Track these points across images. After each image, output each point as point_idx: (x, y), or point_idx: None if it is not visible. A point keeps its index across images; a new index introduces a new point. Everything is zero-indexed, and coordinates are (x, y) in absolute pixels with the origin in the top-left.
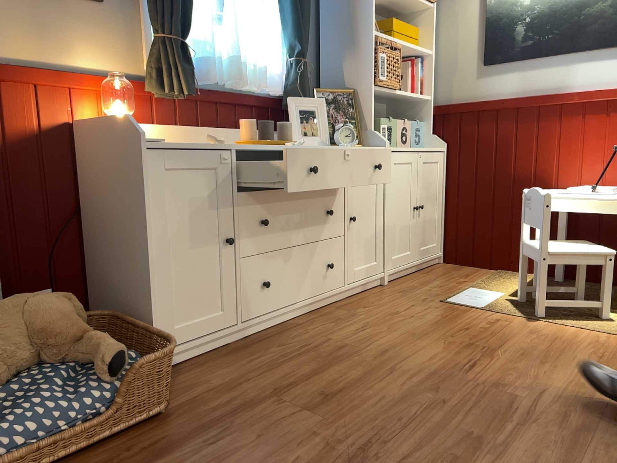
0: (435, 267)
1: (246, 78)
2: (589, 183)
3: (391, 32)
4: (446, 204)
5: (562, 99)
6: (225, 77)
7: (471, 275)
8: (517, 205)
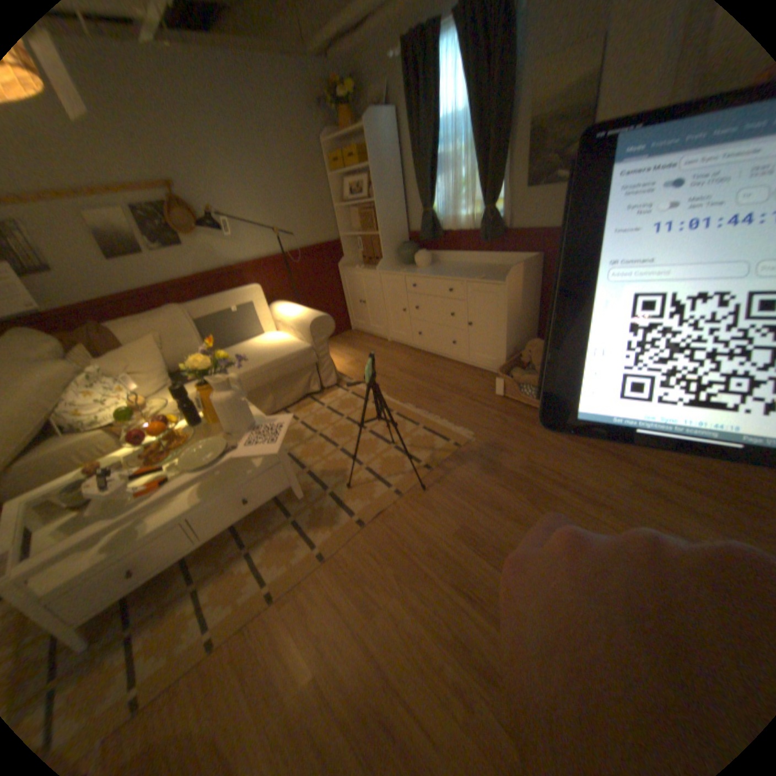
0: None
1: None
2: None
3: None
4: None
5: None
6: None
7: None
8: None
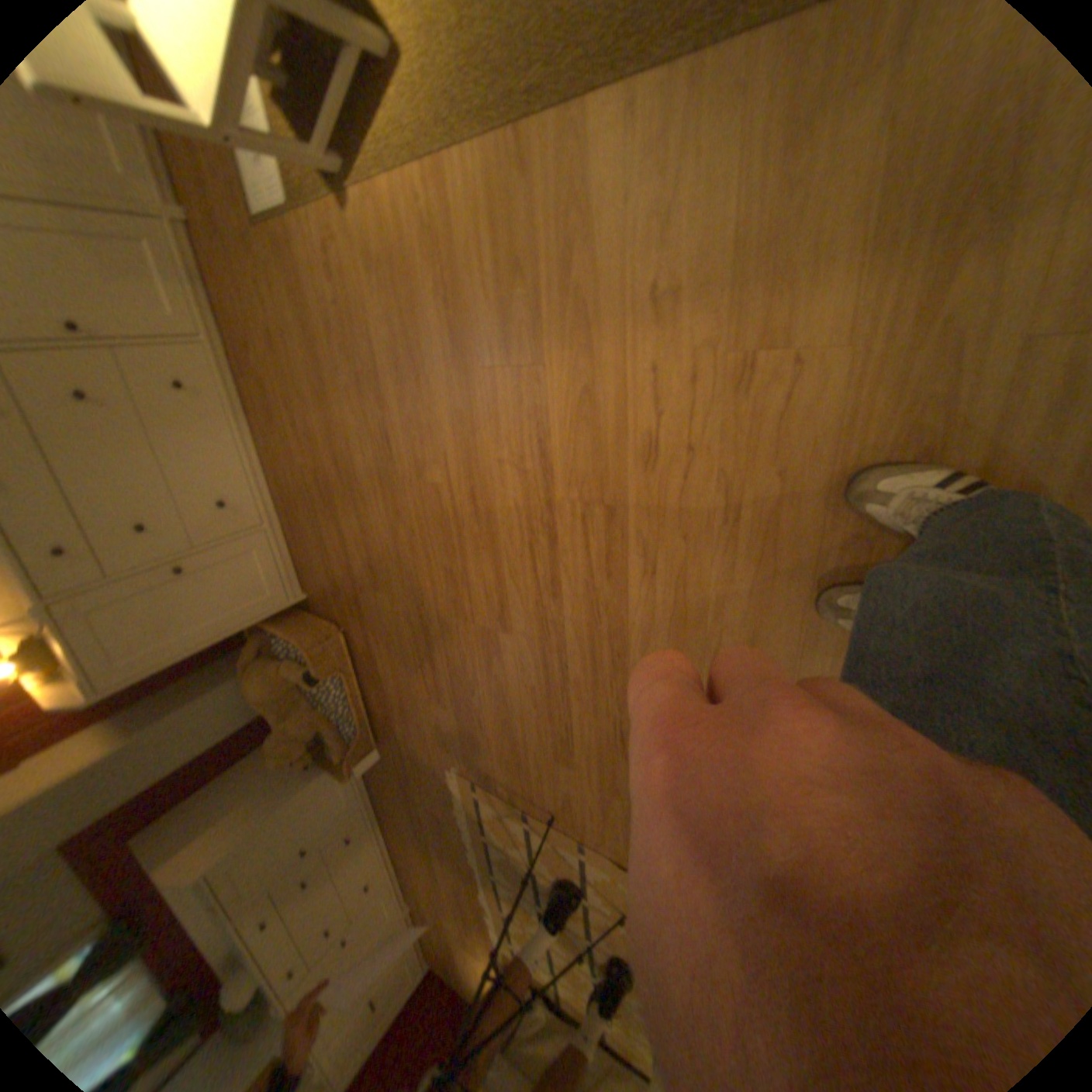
0: None
1: None
2: None
3: None
4: None
5: None
6: None
7: None
8: None
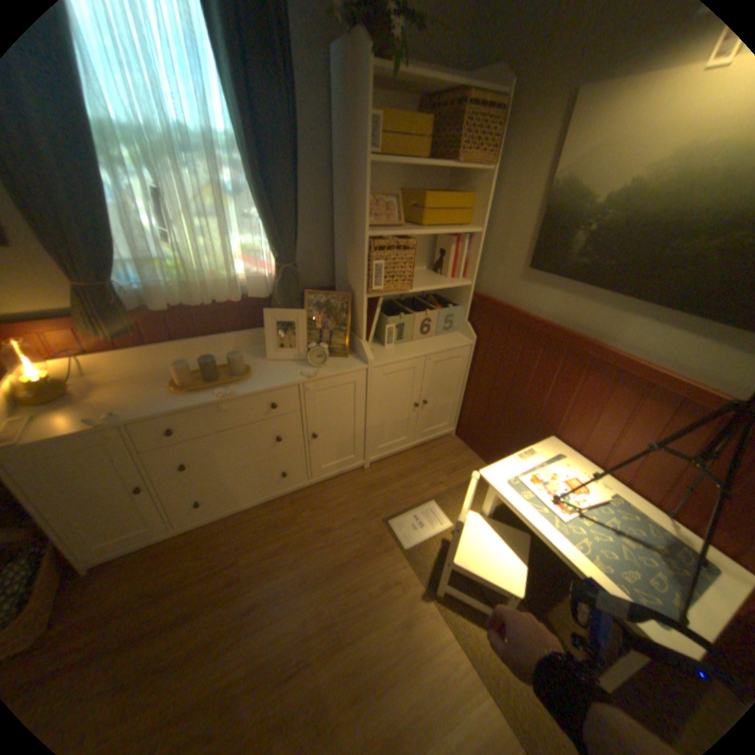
0: (439, 443)
1: (221, 285)
2: (593, 454)
3: (423, 209)
4: (466, 391)
5: (598, 351)
6: (185, 295)
7: (459, 470)
8: (520, 429)
